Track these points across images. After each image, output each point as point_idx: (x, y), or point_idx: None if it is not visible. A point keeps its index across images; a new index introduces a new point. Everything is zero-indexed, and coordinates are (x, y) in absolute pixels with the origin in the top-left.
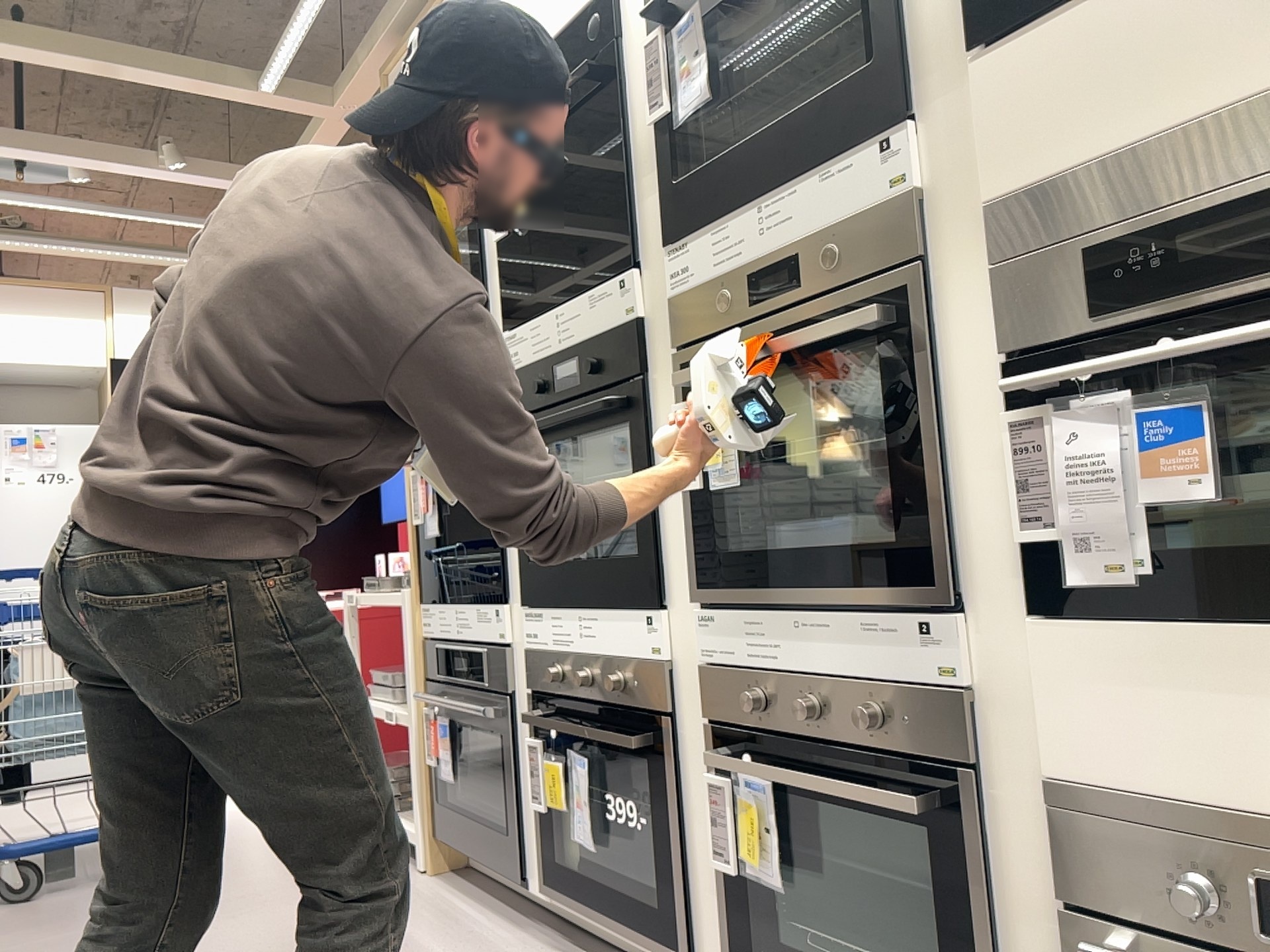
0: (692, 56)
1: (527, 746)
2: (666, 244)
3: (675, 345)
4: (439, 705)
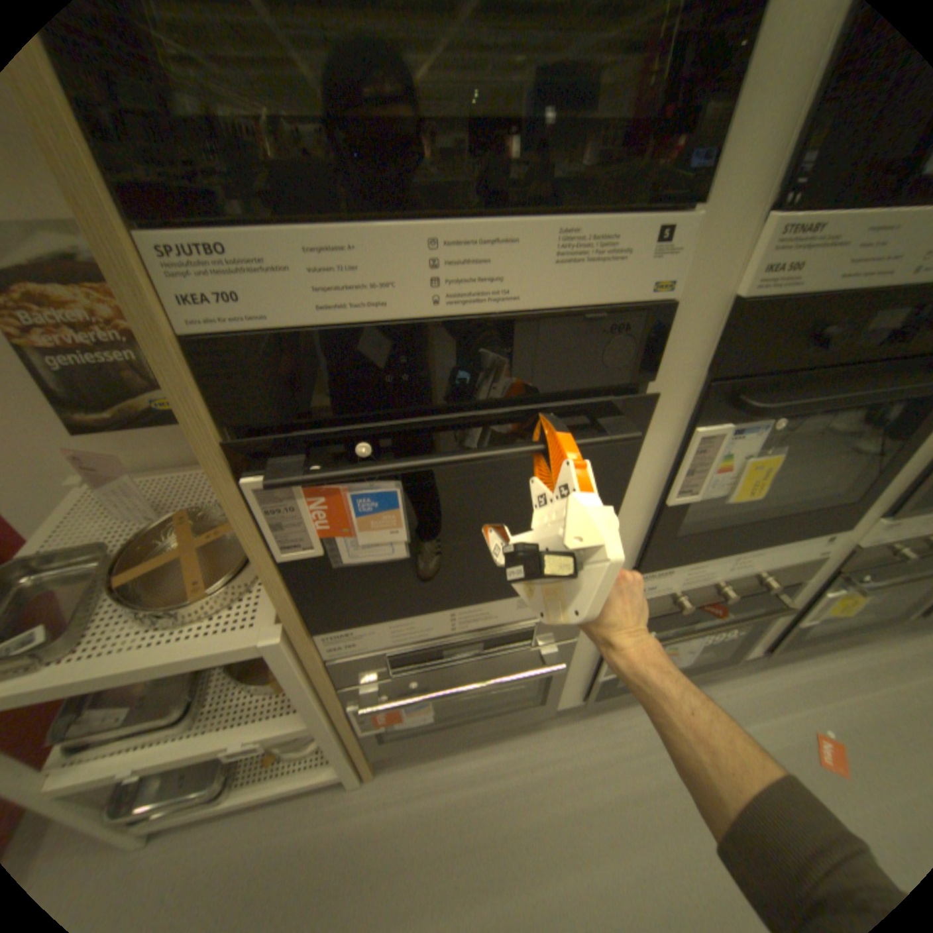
0: None
1: (583, 650)
2: None
3: None
4: (380, 690)
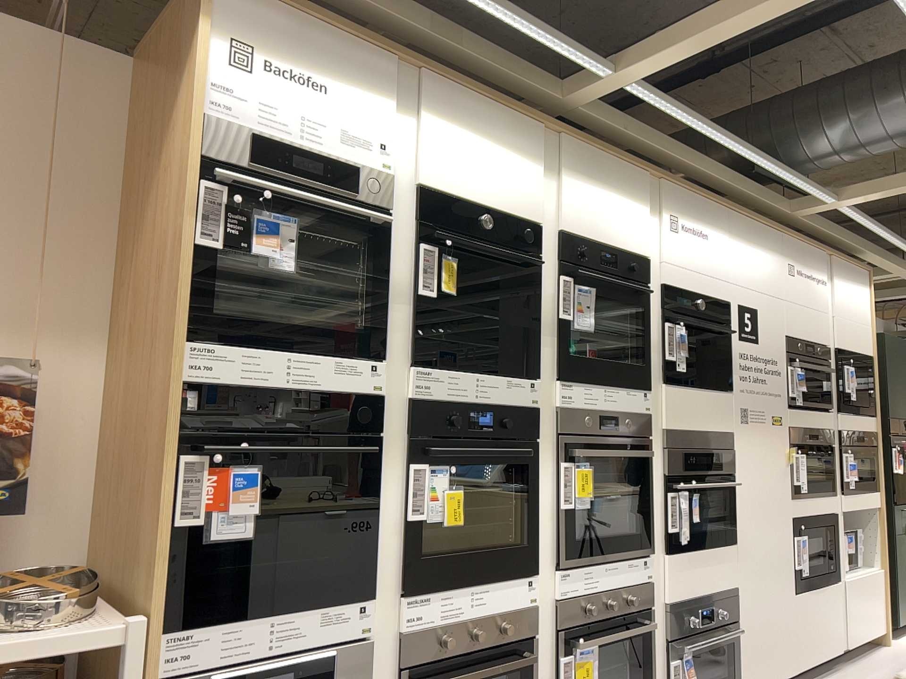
0: (582, 308)
1: None
2: (553, 377)
3: (553, 428)
4: None
